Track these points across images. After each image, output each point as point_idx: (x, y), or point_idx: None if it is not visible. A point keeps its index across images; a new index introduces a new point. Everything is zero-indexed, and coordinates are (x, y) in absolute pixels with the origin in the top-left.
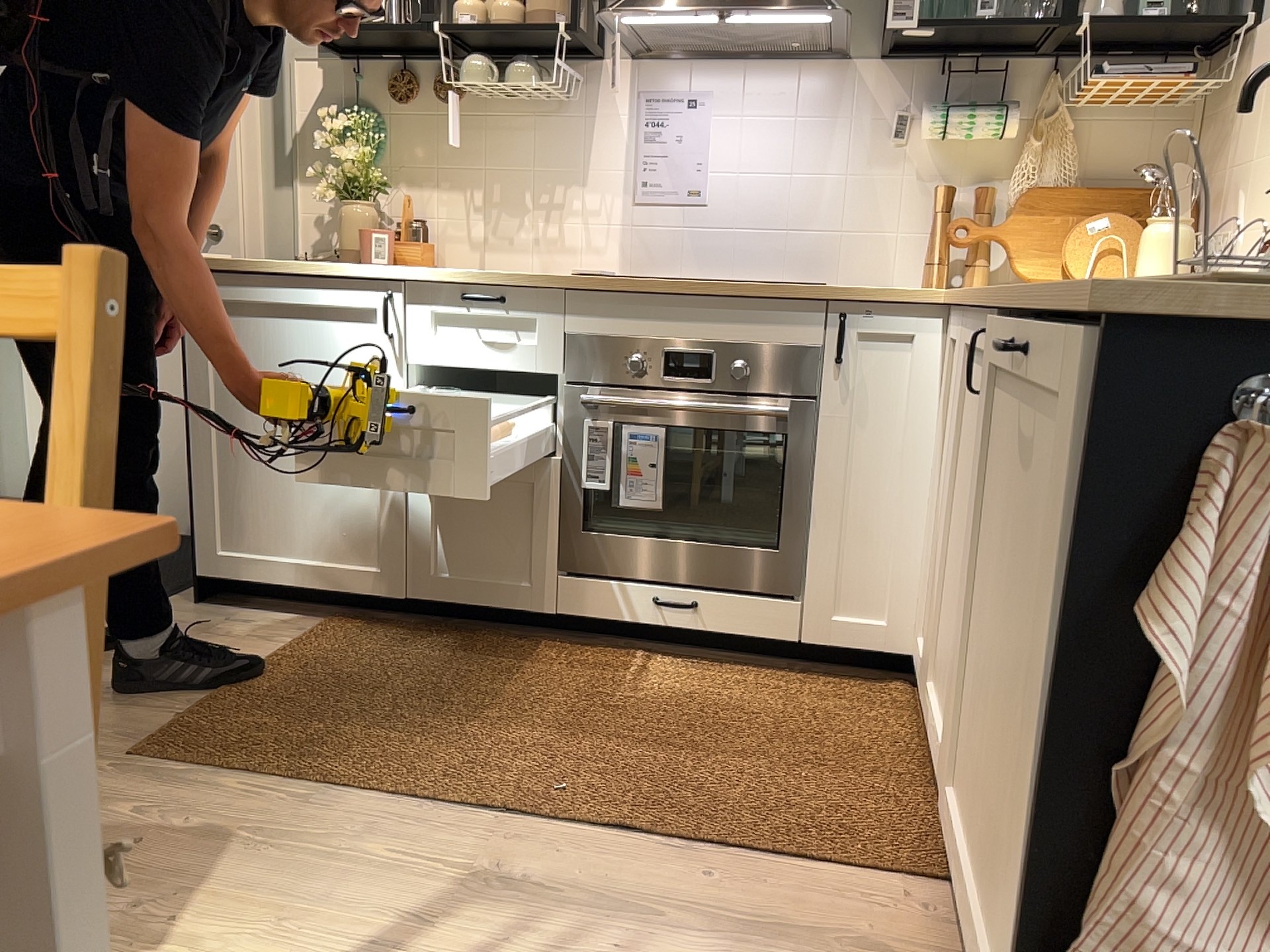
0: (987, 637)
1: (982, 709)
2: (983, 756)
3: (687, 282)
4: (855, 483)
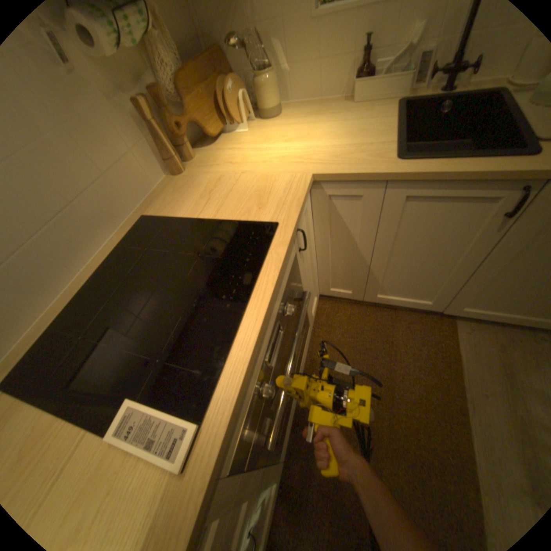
0: (509, 277)
1: (503, 291)
2: (509, 299)
3: (258, 323)
4: (305, 280)
